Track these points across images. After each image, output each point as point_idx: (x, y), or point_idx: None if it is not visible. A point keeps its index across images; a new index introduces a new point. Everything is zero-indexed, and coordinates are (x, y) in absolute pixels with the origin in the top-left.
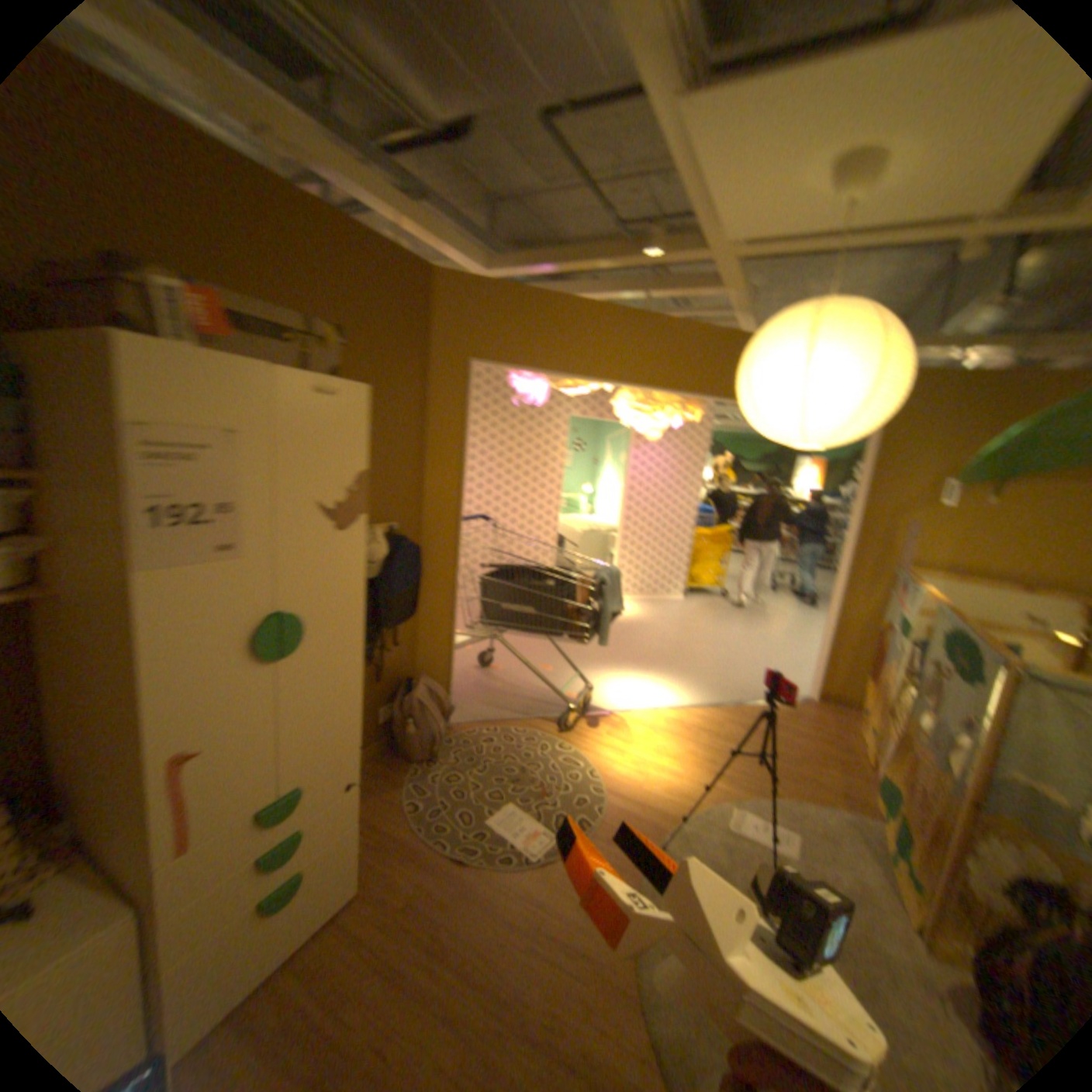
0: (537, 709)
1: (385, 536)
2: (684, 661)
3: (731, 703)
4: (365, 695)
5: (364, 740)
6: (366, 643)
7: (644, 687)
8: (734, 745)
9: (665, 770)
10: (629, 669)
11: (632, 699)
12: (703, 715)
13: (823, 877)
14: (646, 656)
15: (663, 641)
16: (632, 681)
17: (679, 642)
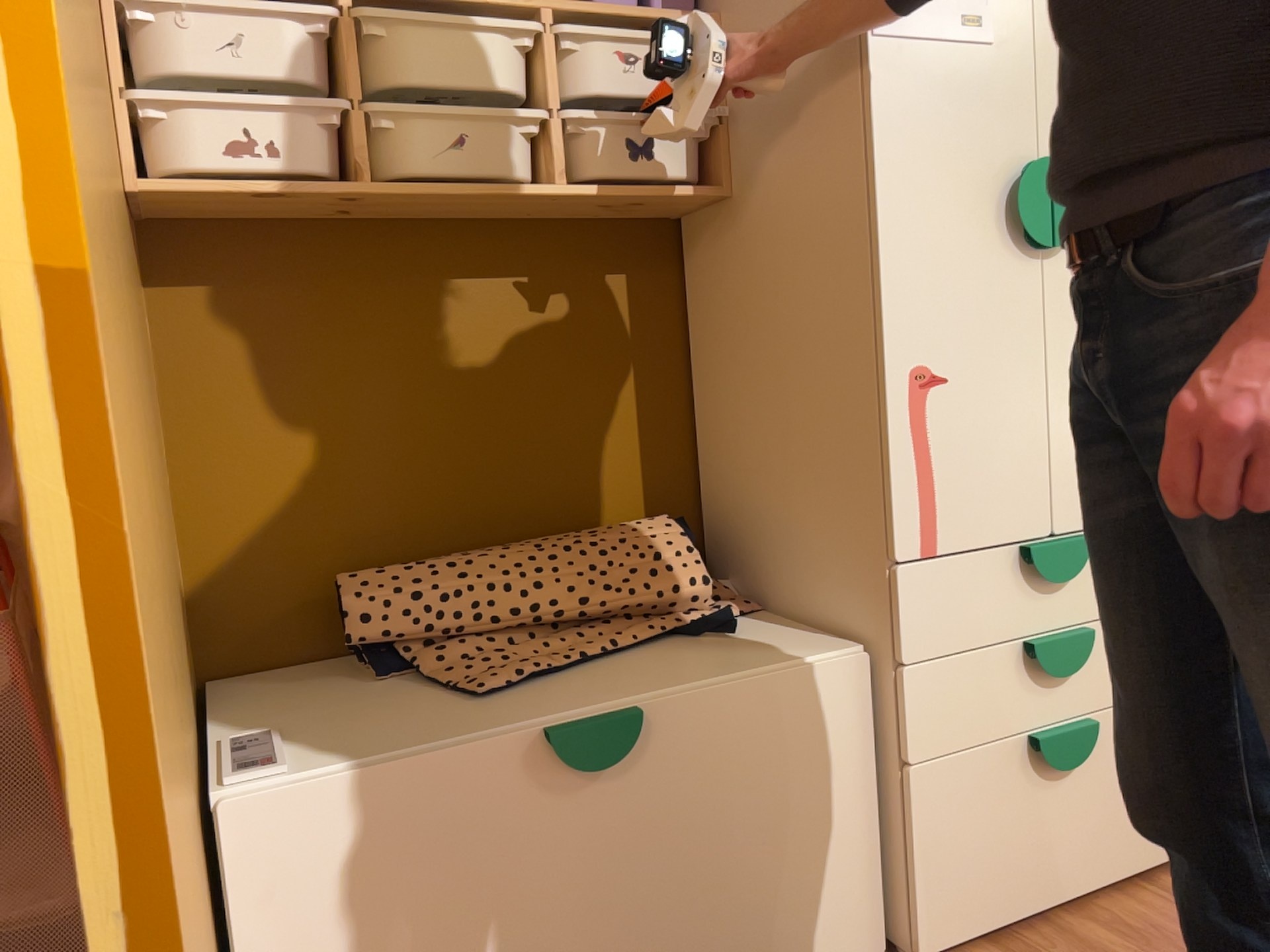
0: None
1: None
2: None
3: None
4: None
5: None
6: None
7: None
8: None
9: None
10: None
11: None
12: None
13: None
14: None
15: None
16: None
17: None
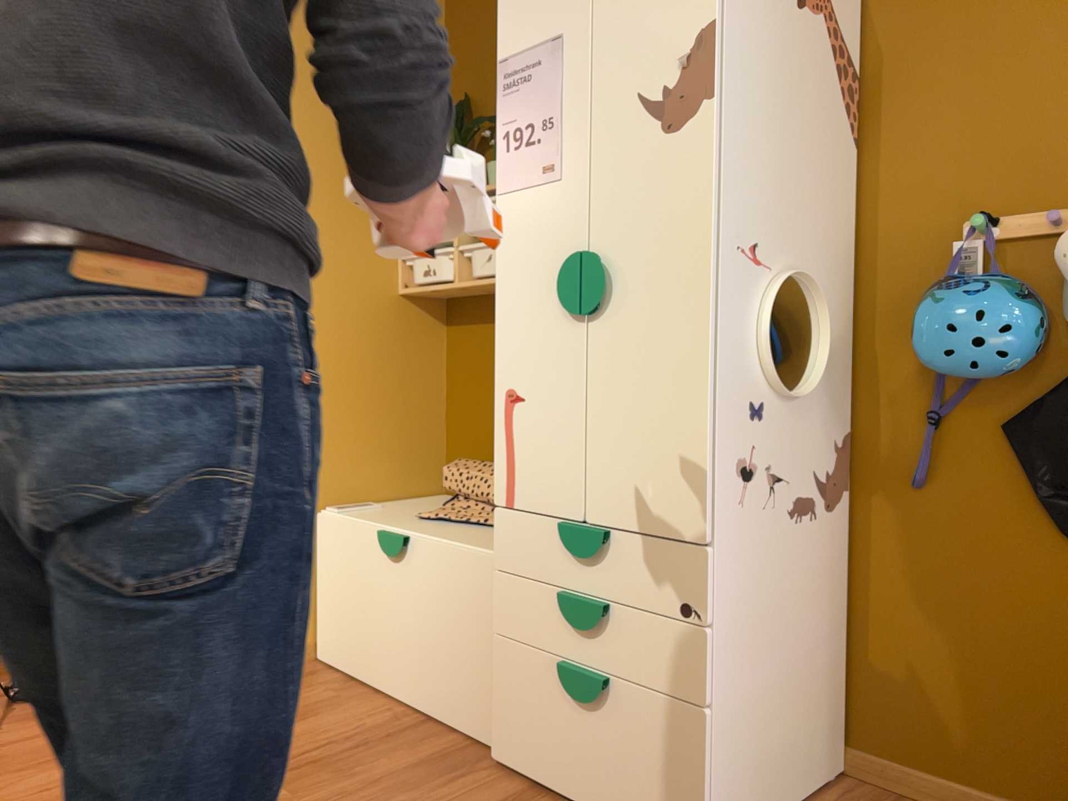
0: None
1: None
2: None
3: None
4: None
5: None
6: None
7: None
8: None
9: None
10: None
11: None
12: None
13: None
14: None
15: None
16: None
17: None
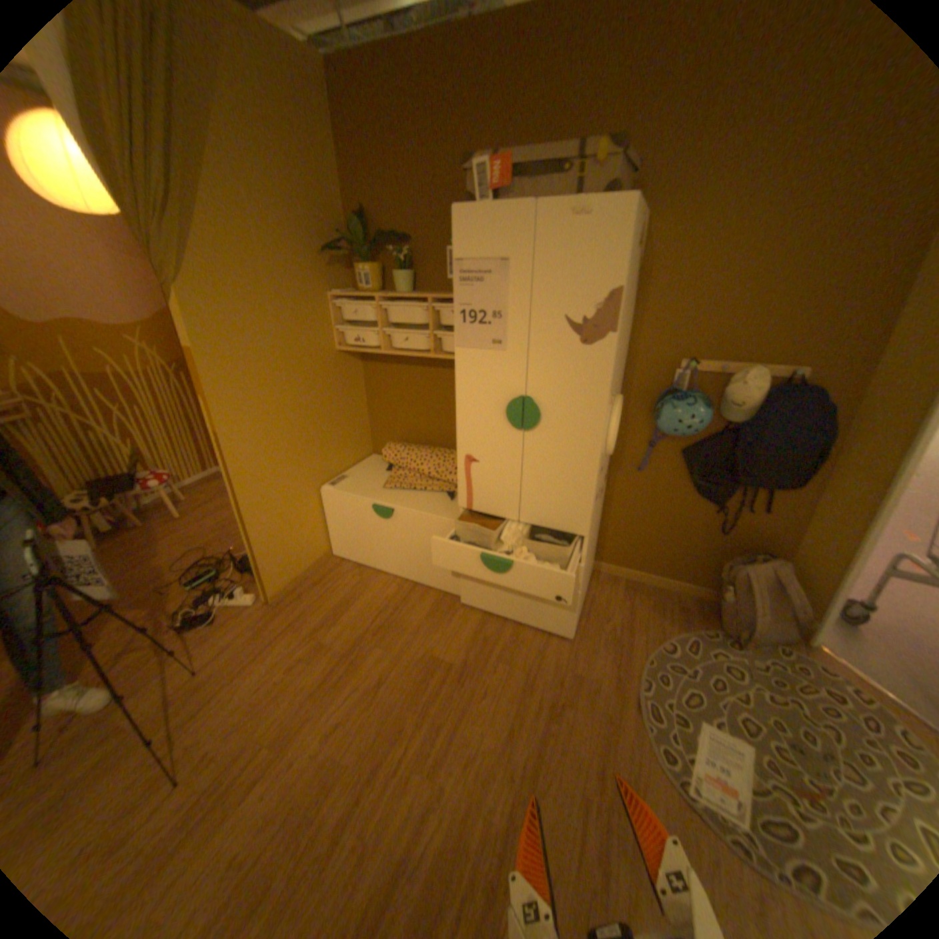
0: None
1: (783, 379)
2: None
3: None
4: (708, 537)
5: (697, 576)
6: (717, 487)
7: None
8: None
9: None
10: None
11: None
12: None
13: None
14: None
15: None
16: None
17: None
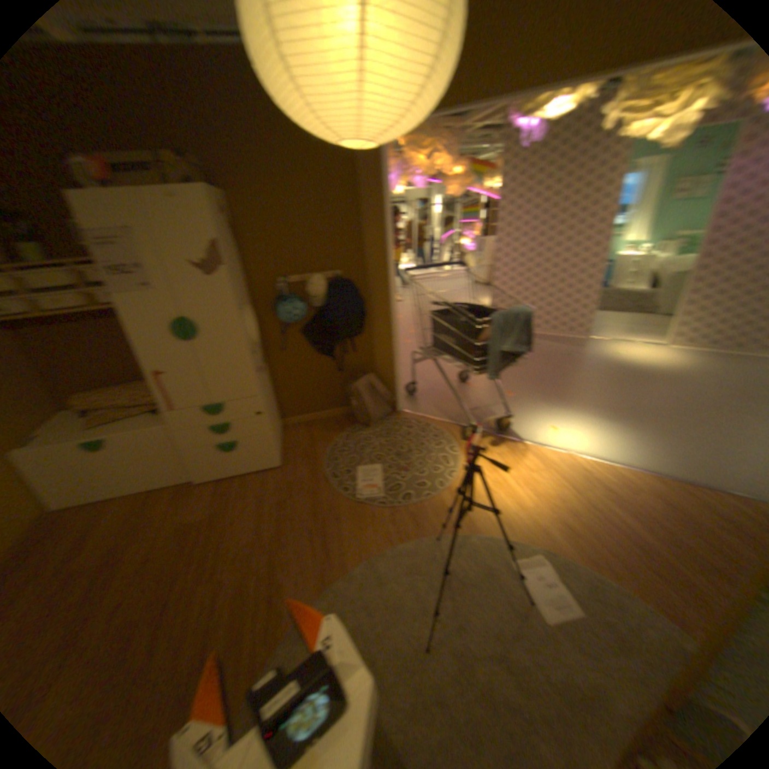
0: (465, 419)
1: (329, 280)
2: (683, 423)
3: (695, 479)
4: (332, 377)
5: (336, 402)
6: (324, 347)
7: (591, 431)
8: (630, 514)
9: (517, 497)
10: (595, 413)
11: (562, 437)
12: (631, 476)
13: (563, 654)
14: (634, 407)
15: (683, 397)
16: (583, 423)
17: (707, 403)
